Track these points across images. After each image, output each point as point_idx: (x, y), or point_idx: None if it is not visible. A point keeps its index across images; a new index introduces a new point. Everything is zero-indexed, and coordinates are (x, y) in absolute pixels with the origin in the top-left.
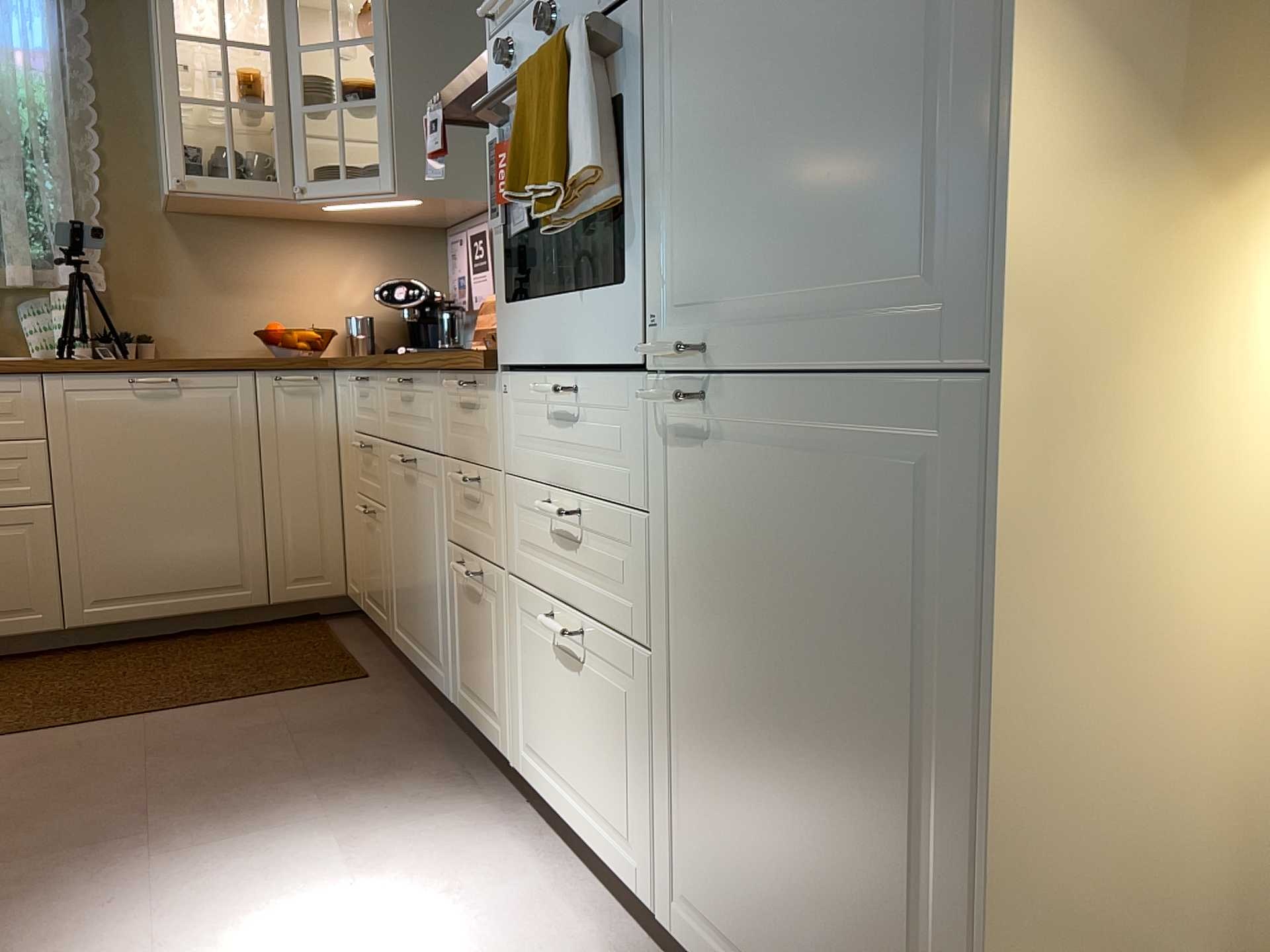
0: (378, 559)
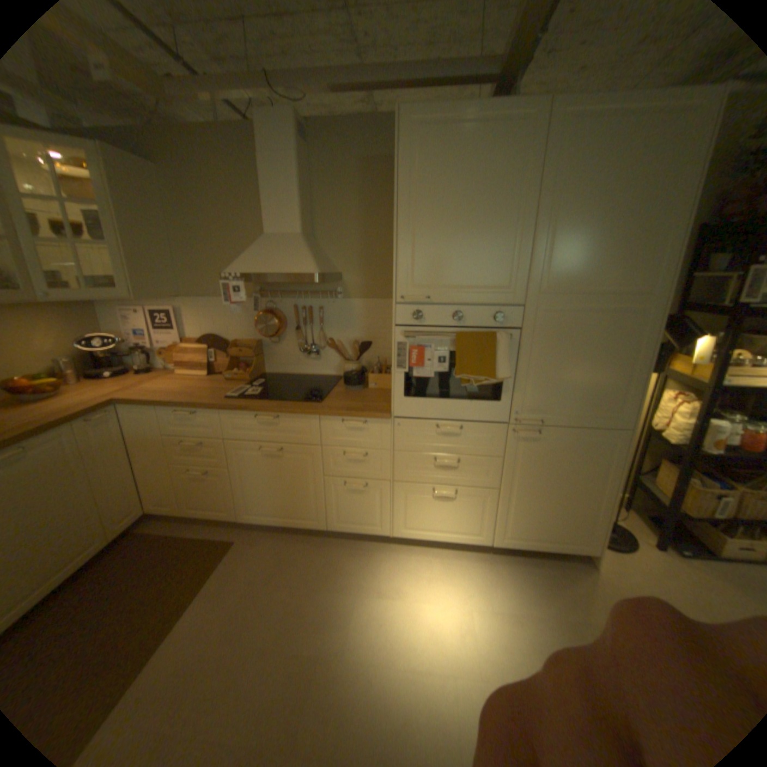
0: (213, 492)
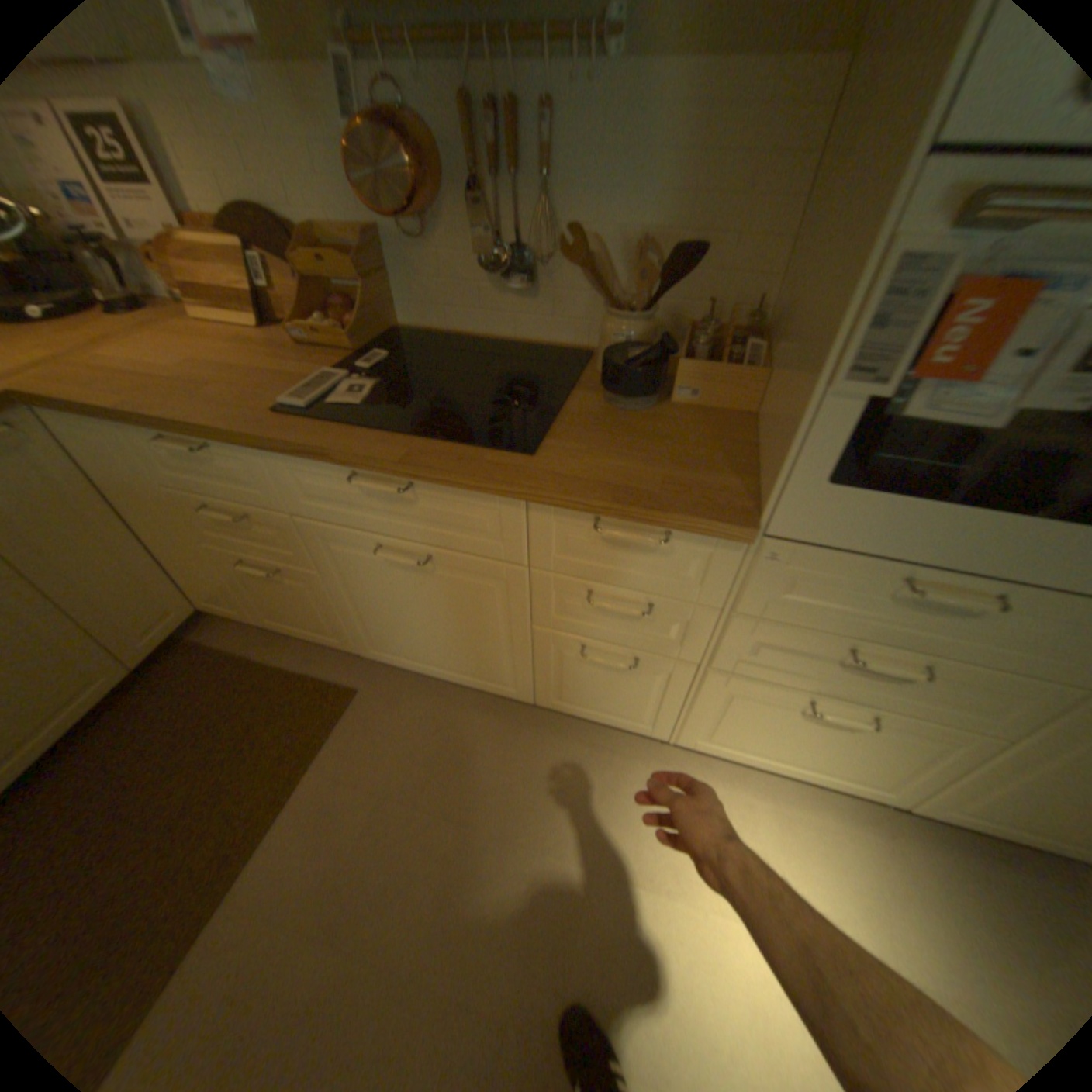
0: (304, 603)
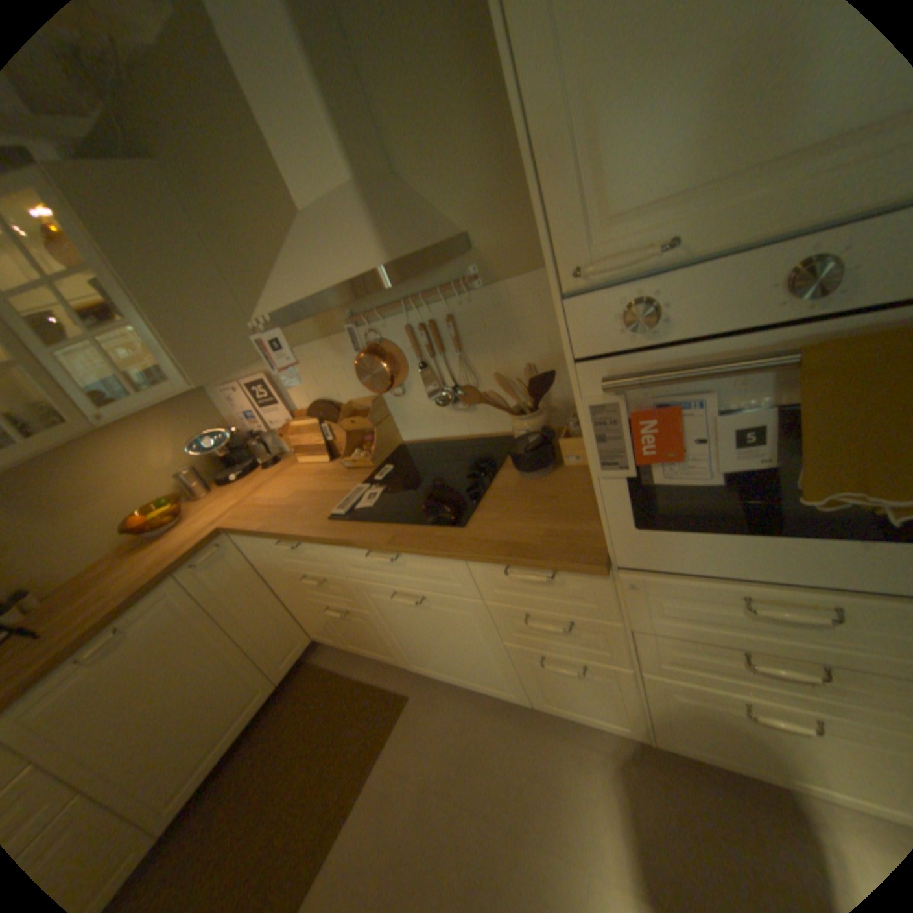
0: (365, 633)
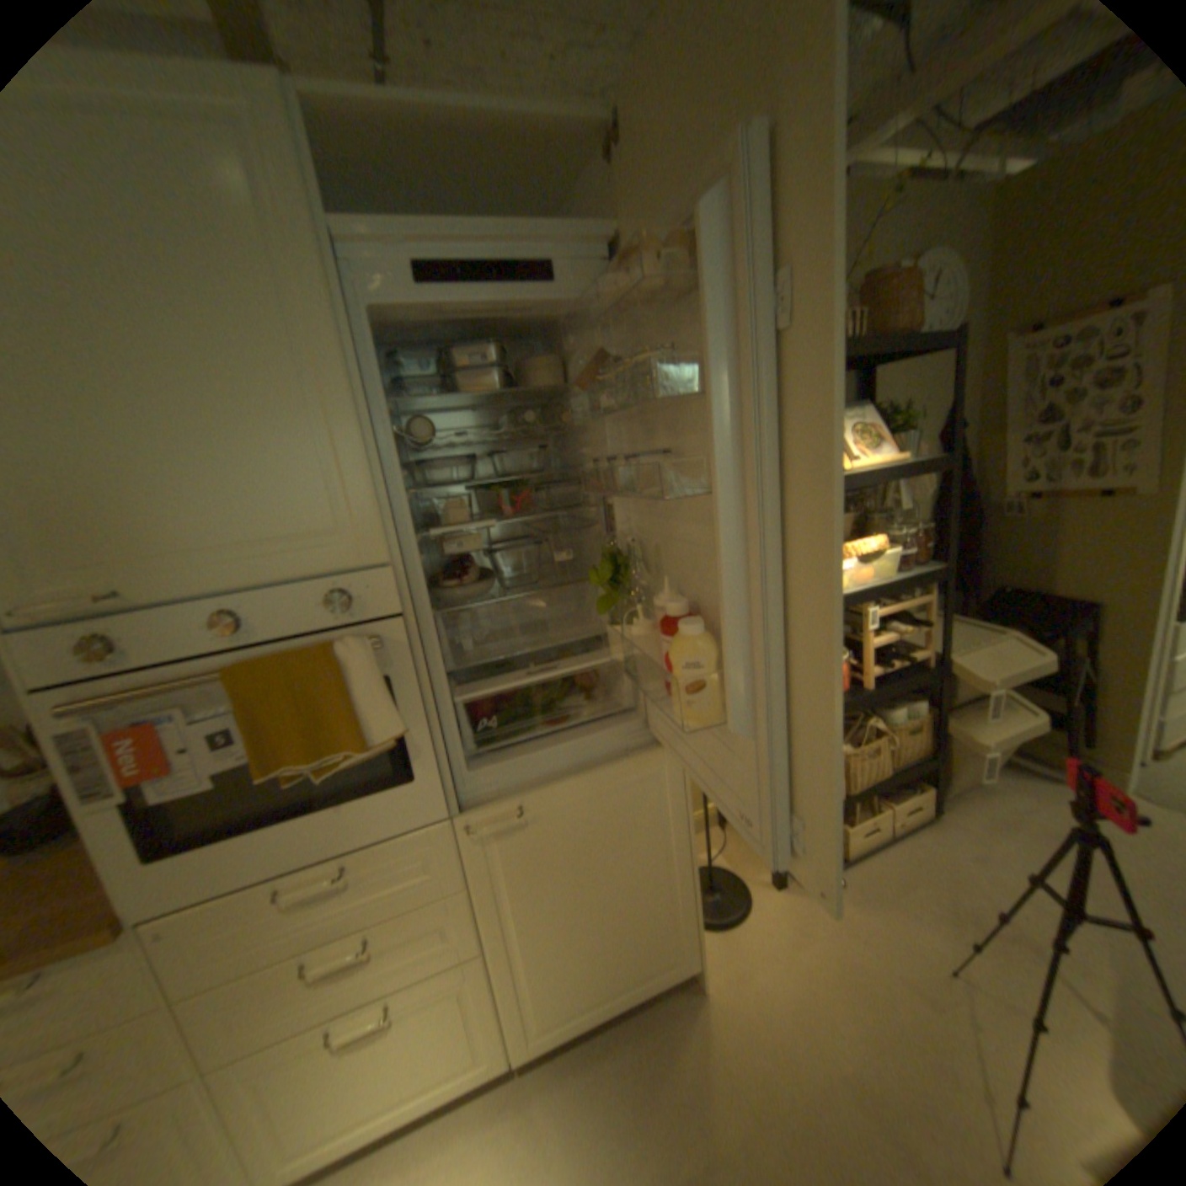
0: None
